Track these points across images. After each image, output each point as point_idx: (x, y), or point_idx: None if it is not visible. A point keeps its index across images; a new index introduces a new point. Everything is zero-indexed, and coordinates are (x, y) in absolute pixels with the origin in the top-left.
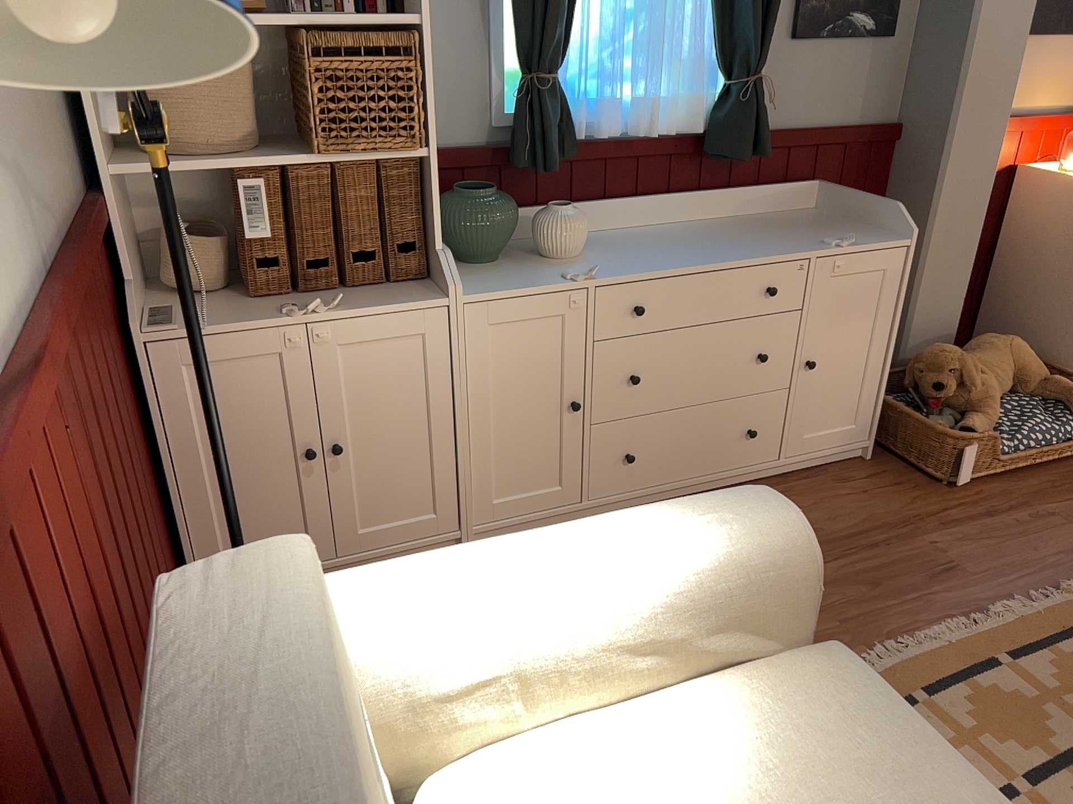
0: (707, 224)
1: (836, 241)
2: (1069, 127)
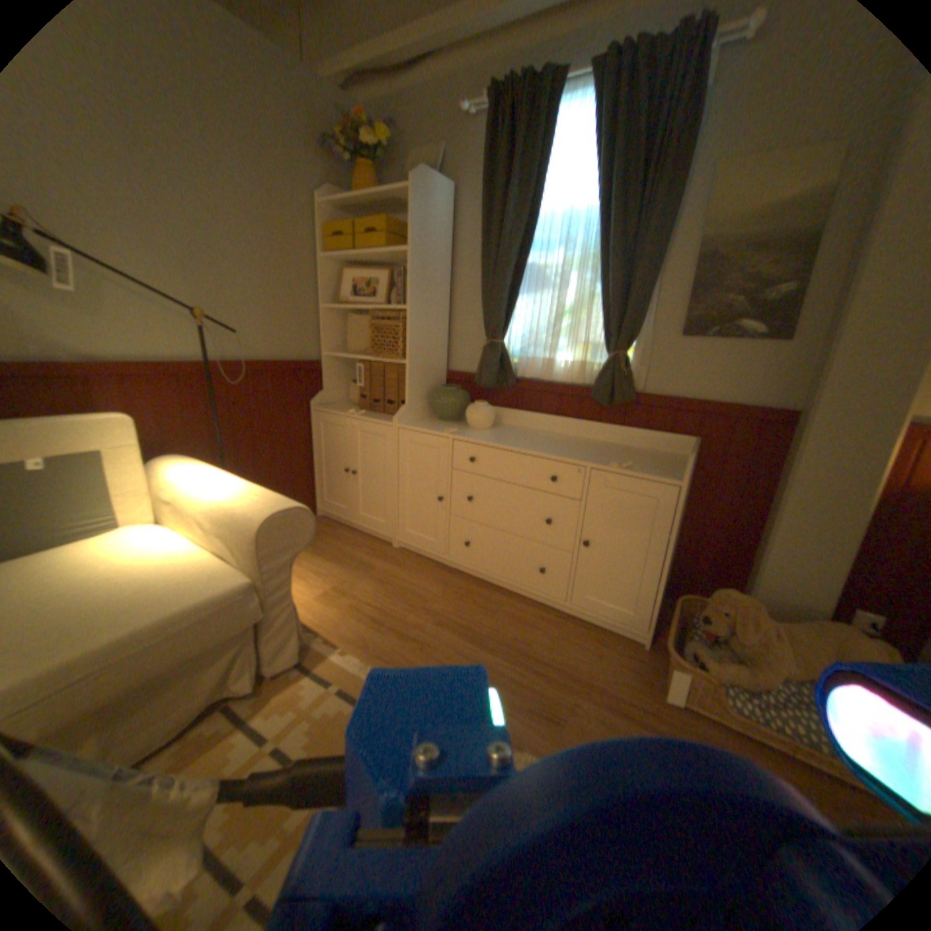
0: (590, 442)
1: (617, 463)
2: None
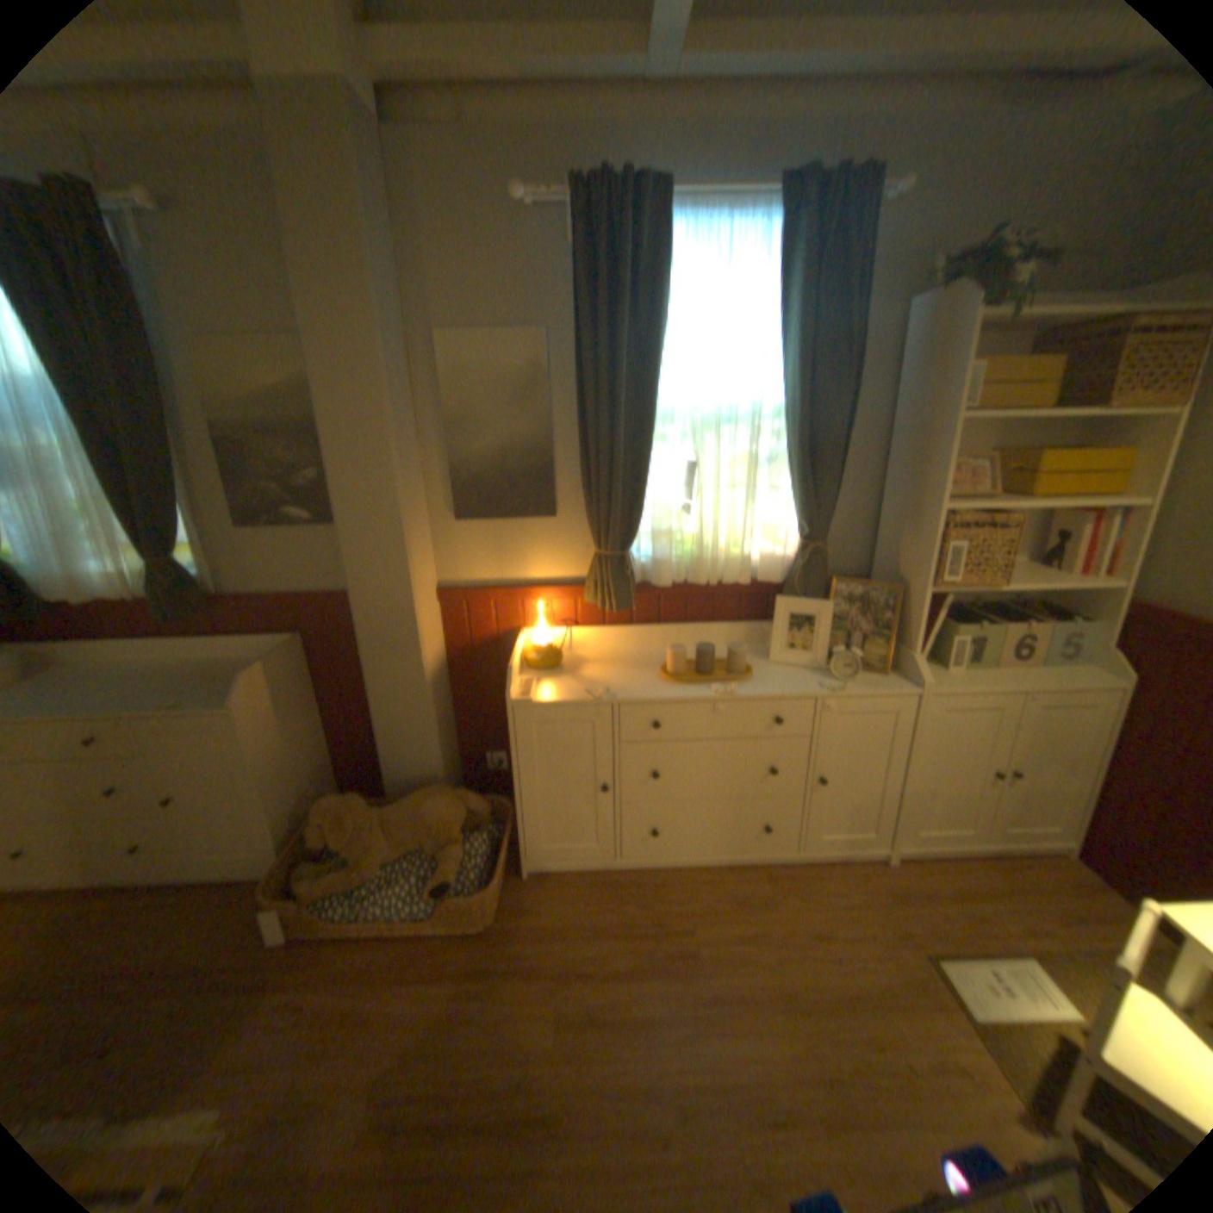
0: (176, 668)
1: (159, 707)
2: (560, 602)
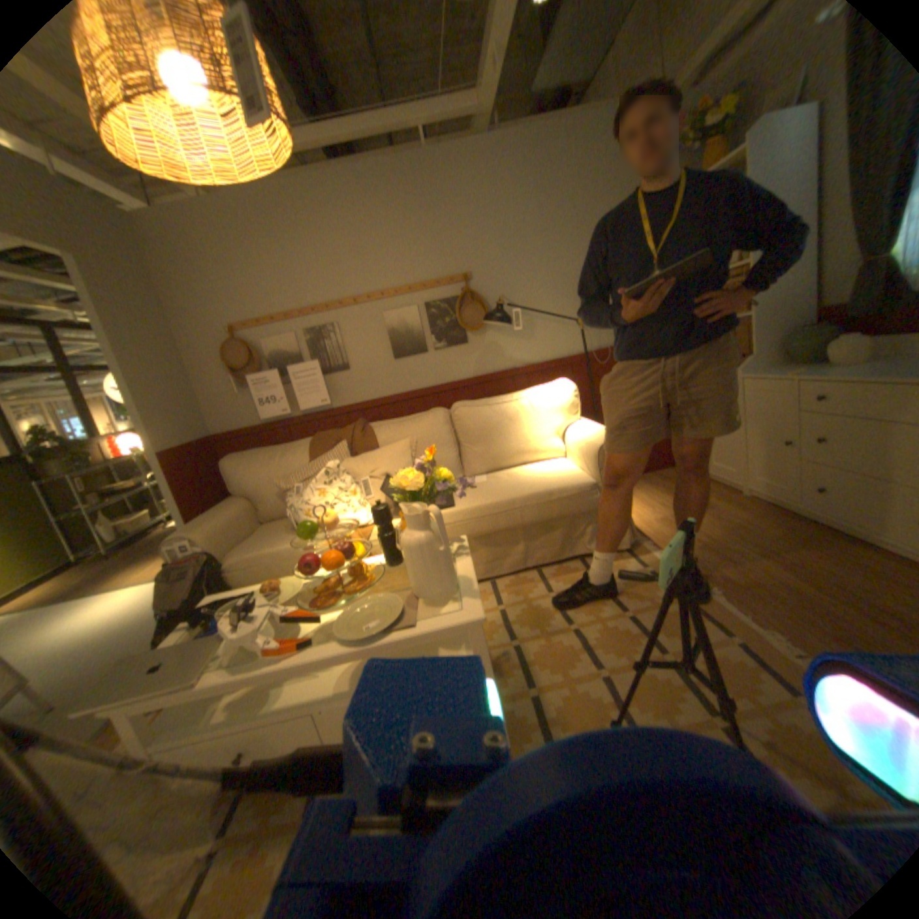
0: None
1: None
2: None
